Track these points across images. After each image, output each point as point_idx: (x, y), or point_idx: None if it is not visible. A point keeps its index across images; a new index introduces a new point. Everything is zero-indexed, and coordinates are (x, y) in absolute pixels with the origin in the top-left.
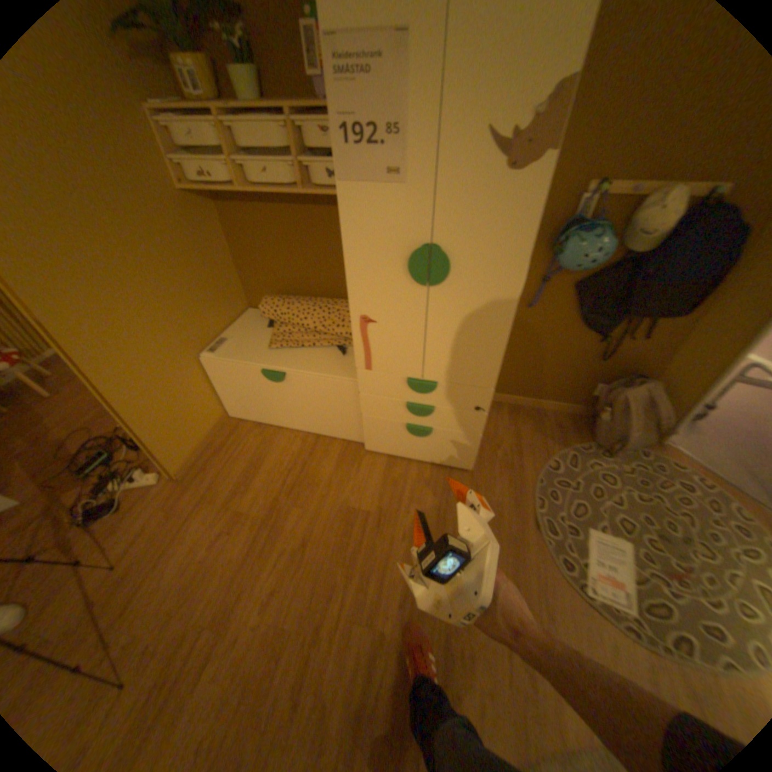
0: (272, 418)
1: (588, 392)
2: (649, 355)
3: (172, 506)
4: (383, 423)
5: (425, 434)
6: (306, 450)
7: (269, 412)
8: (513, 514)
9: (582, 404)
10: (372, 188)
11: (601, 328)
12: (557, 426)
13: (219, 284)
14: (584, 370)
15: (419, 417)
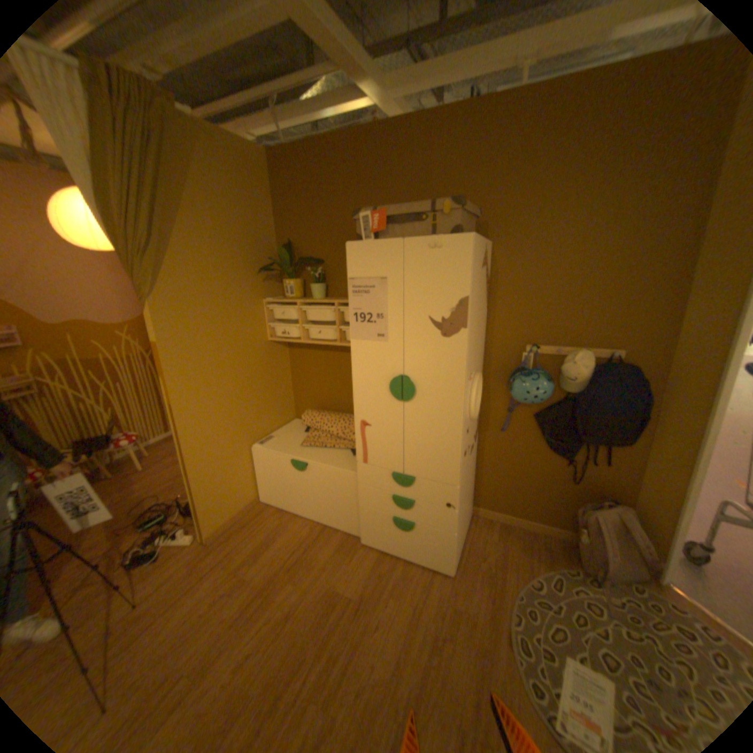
0: (291, 505)
1: (573, 516)
2: (617, 482)
3: (195, 565)
4: (375, 515)
5: (408, 528)
6: (311, 537)
7: (290, 500)
8: (488, 627)
9: (570, 530)
10: (369, 343)
11: (564, 452)
12: (546, 549)
13: (278, 399)
14: (563, 493)
15: (403, 510)
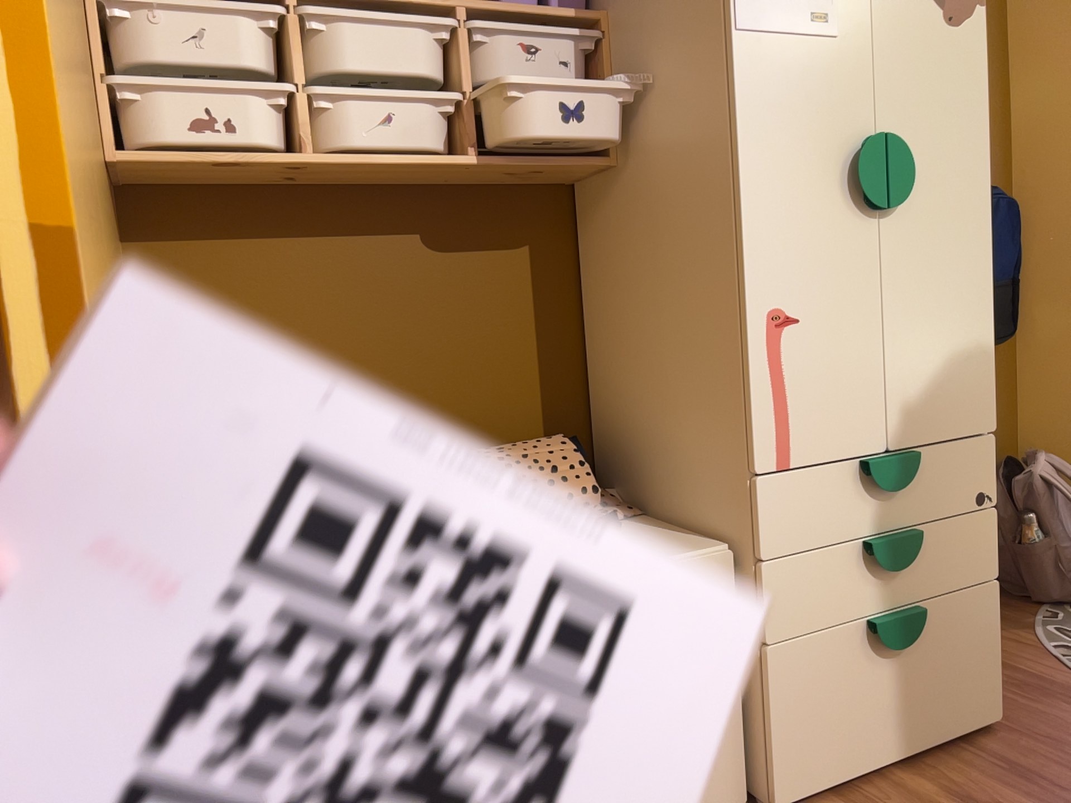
0: None
1: None
2: None
3: None
4: (819, 650)
5: (917, 624)
6: None
7: None
8: None
9: None
10: (789, 42)
11: None
12: None
13: None
14: None
15: (894, 576)
